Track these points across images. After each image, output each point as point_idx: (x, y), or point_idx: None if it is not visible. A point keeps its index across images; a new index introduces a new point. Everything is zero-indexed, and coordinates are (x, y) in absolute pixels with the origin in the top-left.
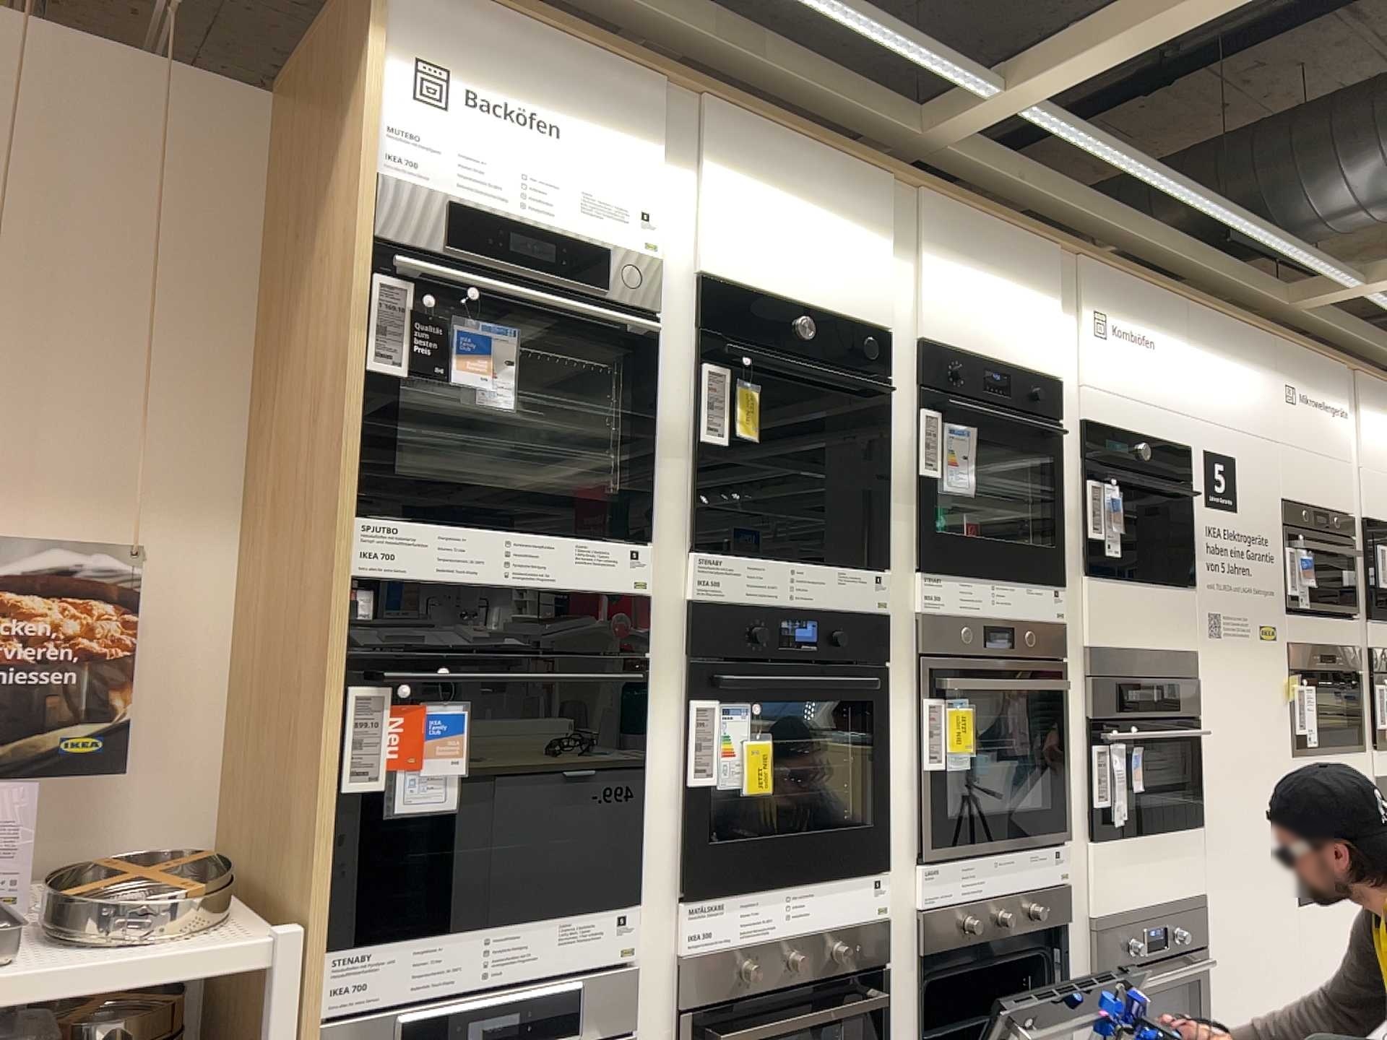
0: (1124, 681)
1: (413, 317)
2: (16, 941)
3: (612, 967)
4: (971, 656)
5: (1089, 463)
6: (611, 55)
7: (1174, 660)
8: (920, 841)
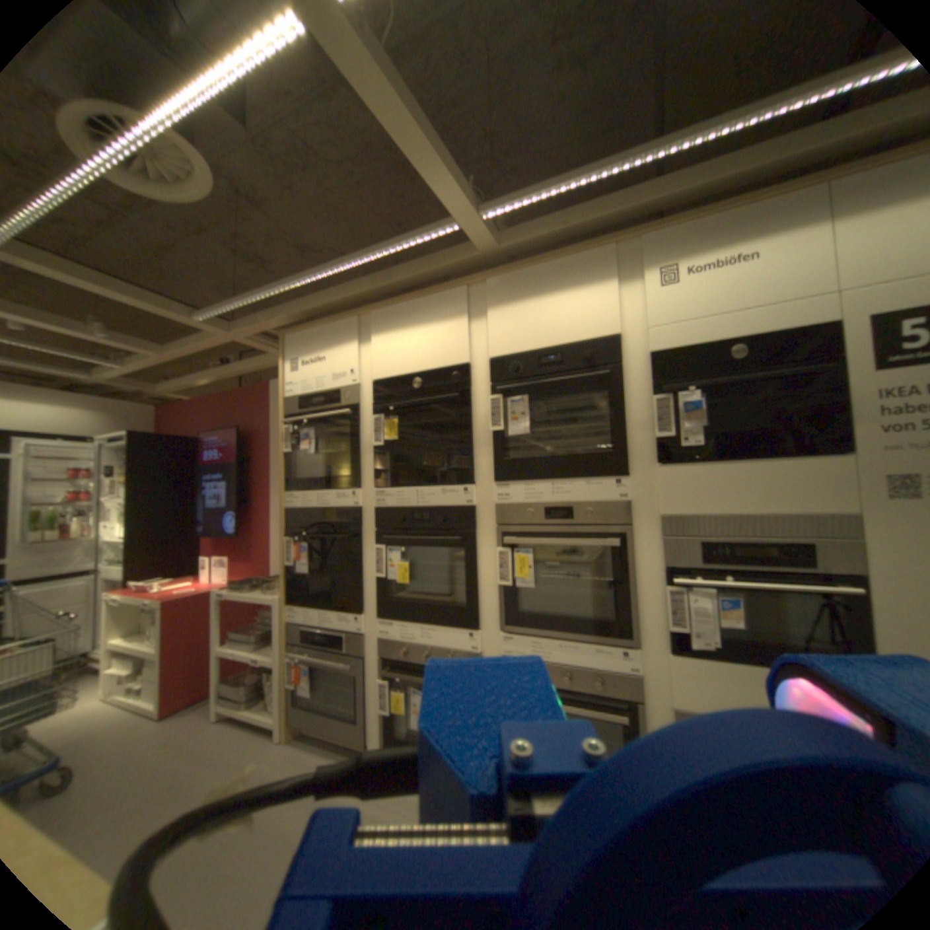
0: (713, 539)
1: (290, 433)
2: (260, 589)
3: (353, 633)
4: (542, 523)
5: (660, 380)
6: (335, 320)
7: (808, 521)
8: (500, 620)
